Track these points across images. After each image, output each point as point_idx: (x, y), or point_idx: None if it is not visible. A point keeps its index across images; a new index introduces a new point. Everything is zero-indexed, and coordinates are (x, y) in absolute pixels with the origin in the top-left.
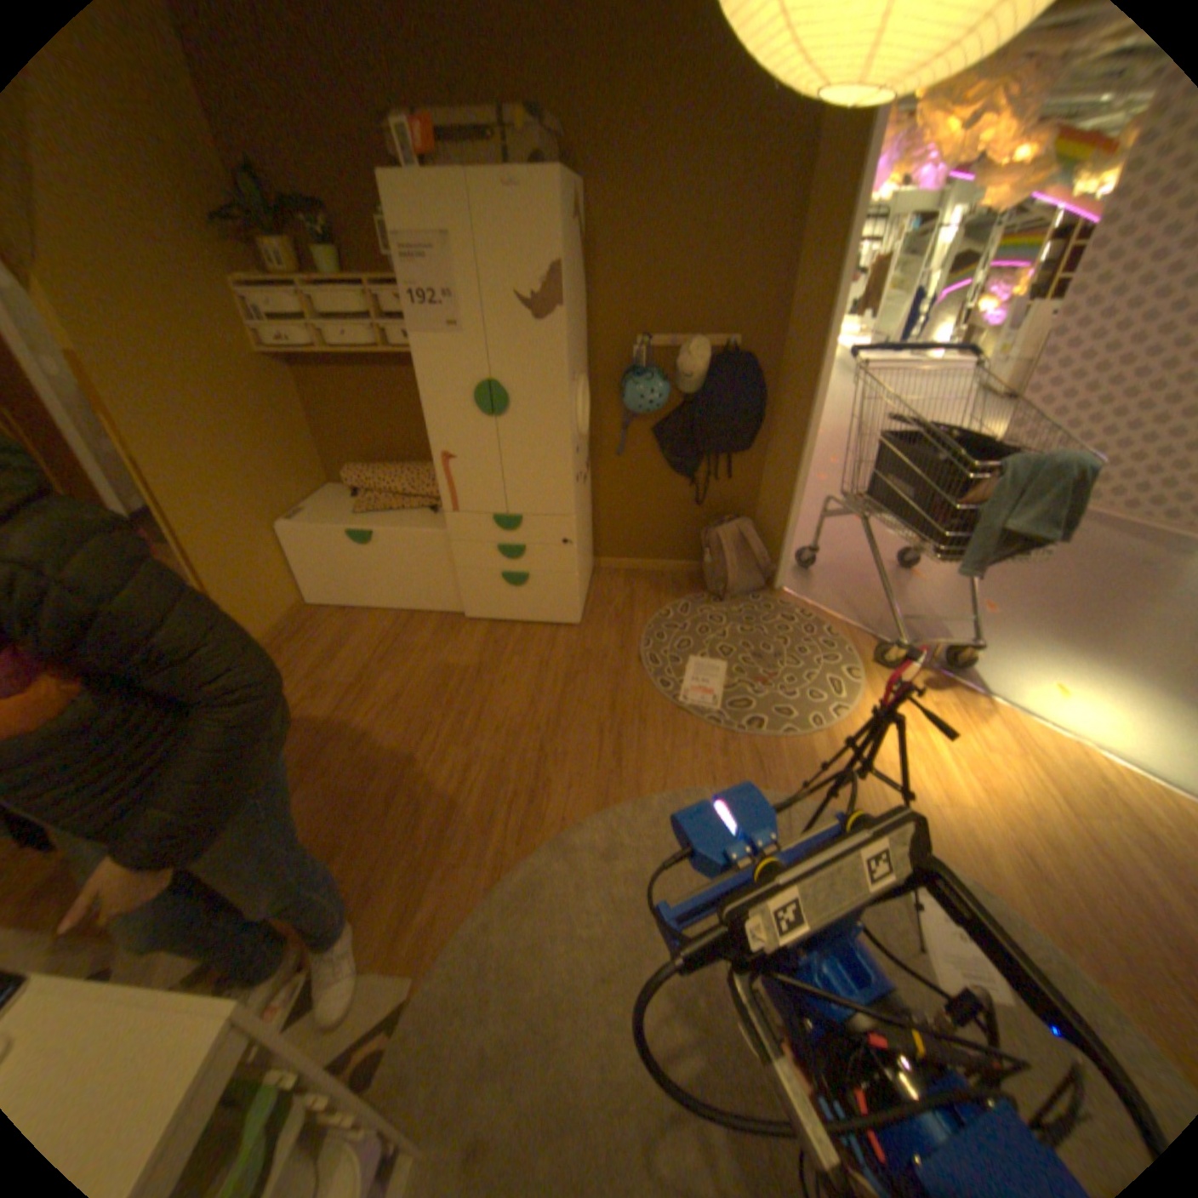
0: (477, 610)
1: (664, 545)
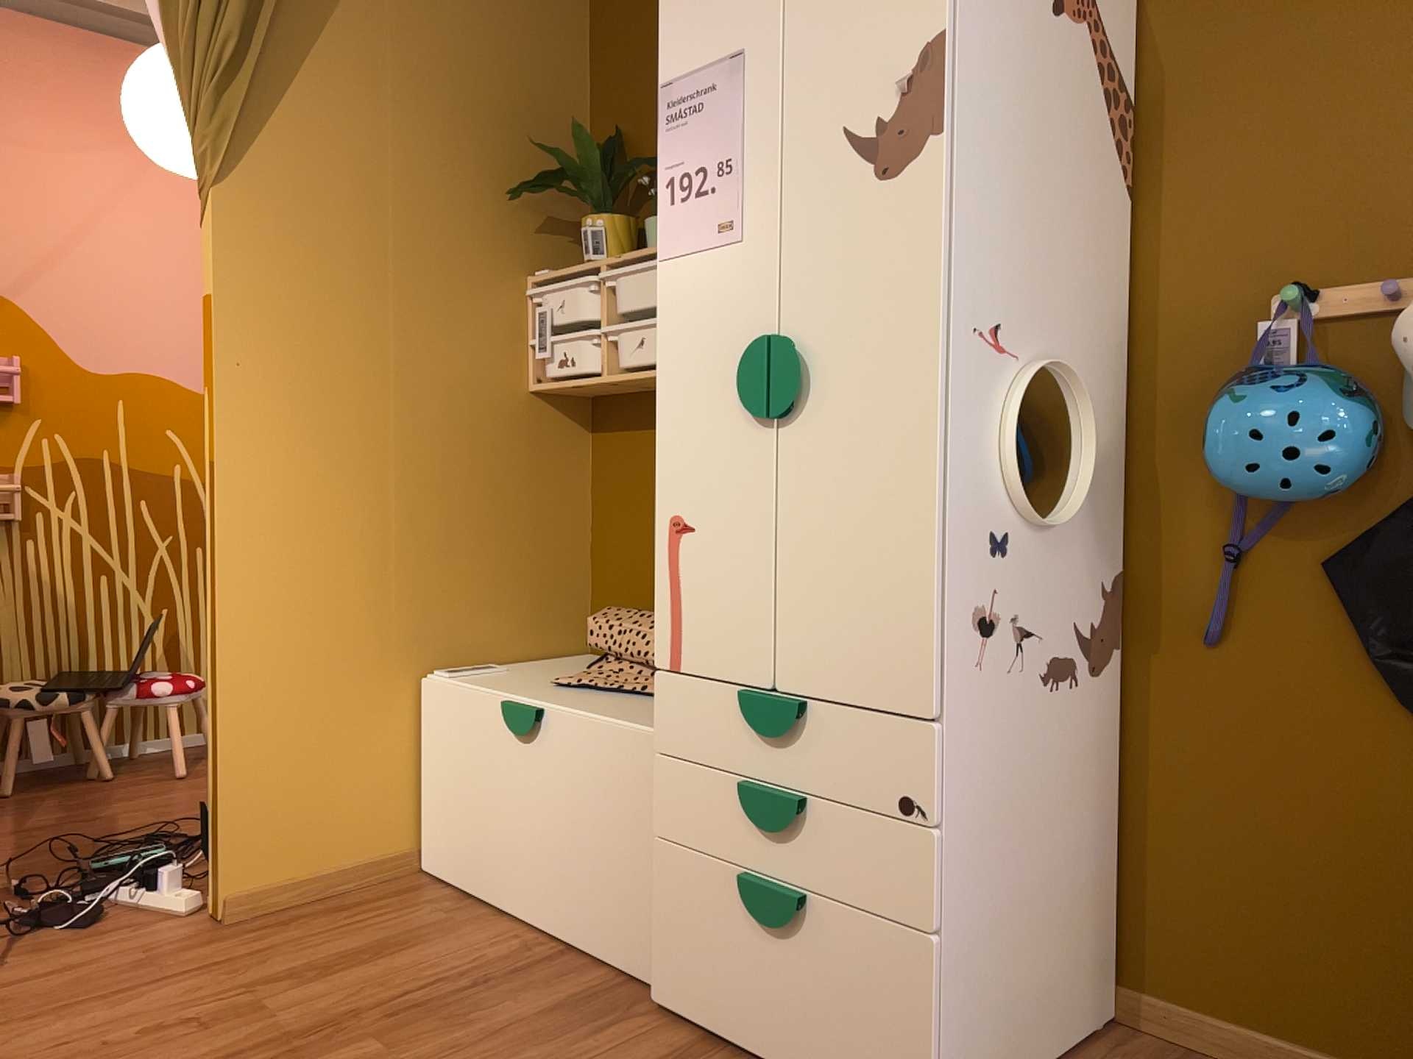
0: (681, 980)
1: (1398, 1002)
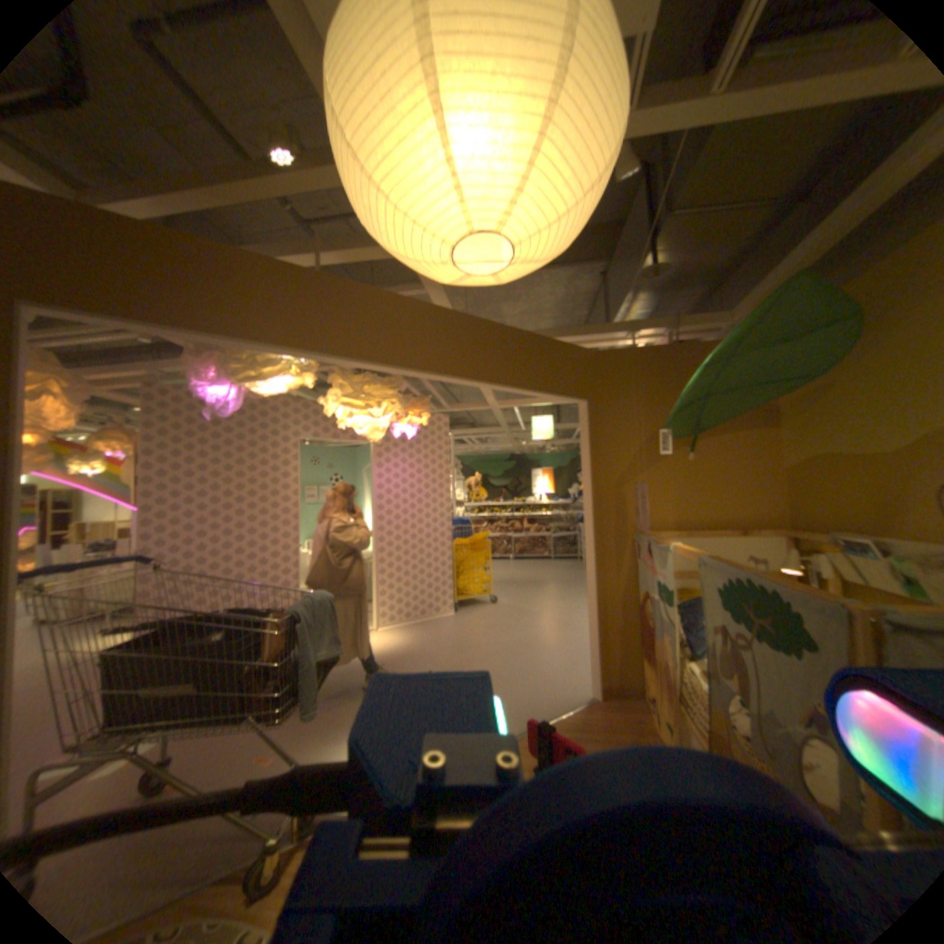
0: None
1: None
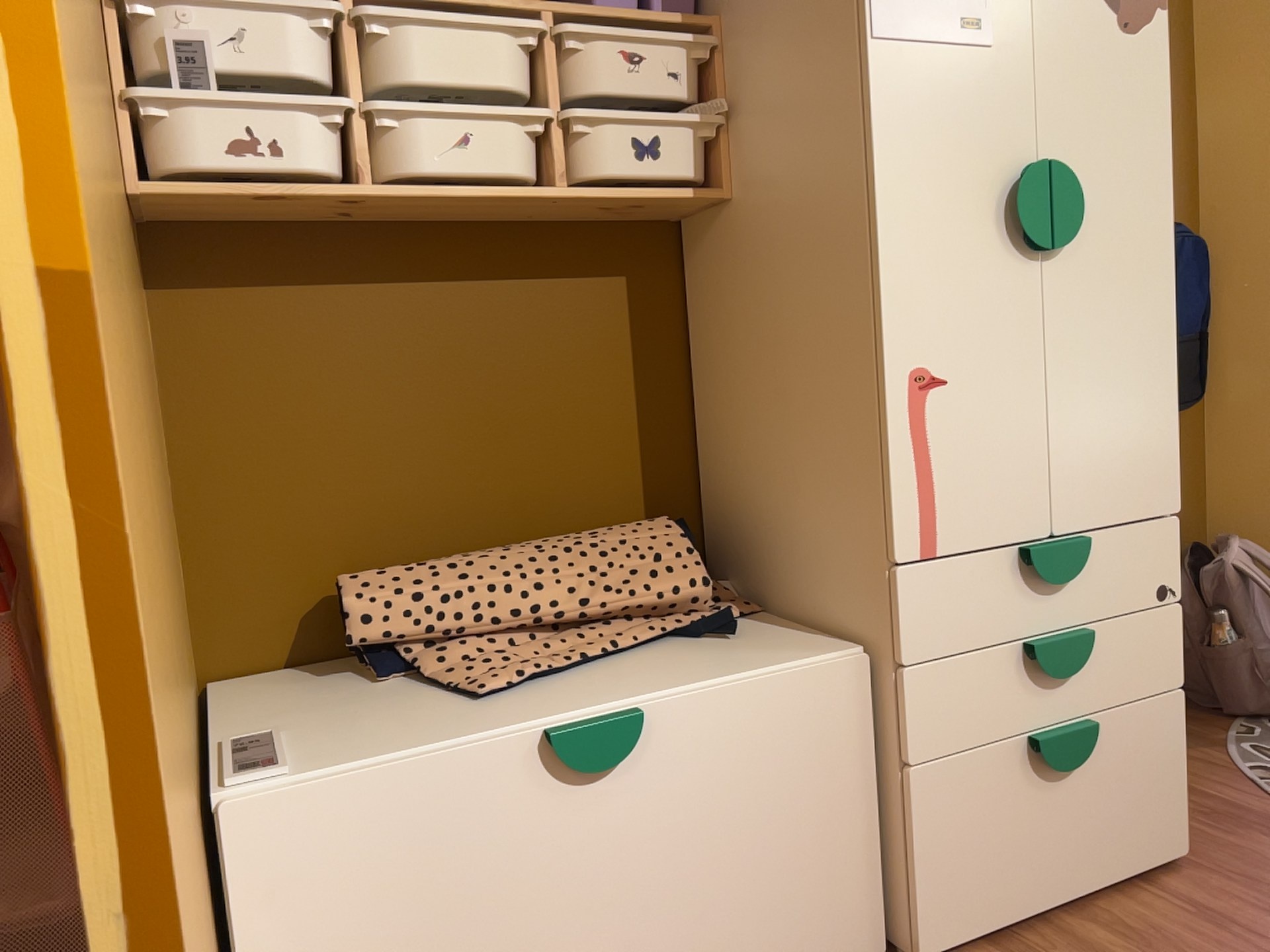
0: (962, 903)
1: None
